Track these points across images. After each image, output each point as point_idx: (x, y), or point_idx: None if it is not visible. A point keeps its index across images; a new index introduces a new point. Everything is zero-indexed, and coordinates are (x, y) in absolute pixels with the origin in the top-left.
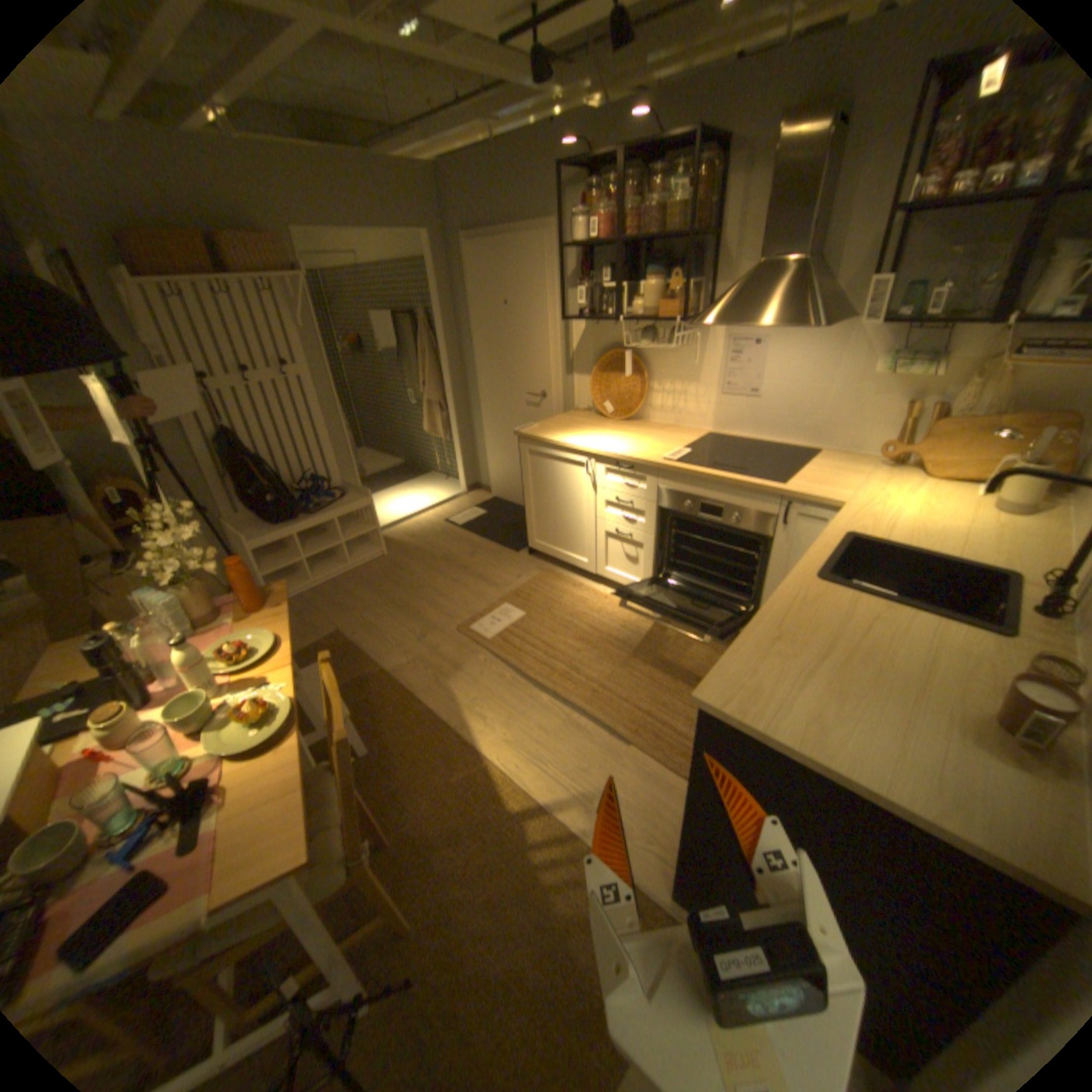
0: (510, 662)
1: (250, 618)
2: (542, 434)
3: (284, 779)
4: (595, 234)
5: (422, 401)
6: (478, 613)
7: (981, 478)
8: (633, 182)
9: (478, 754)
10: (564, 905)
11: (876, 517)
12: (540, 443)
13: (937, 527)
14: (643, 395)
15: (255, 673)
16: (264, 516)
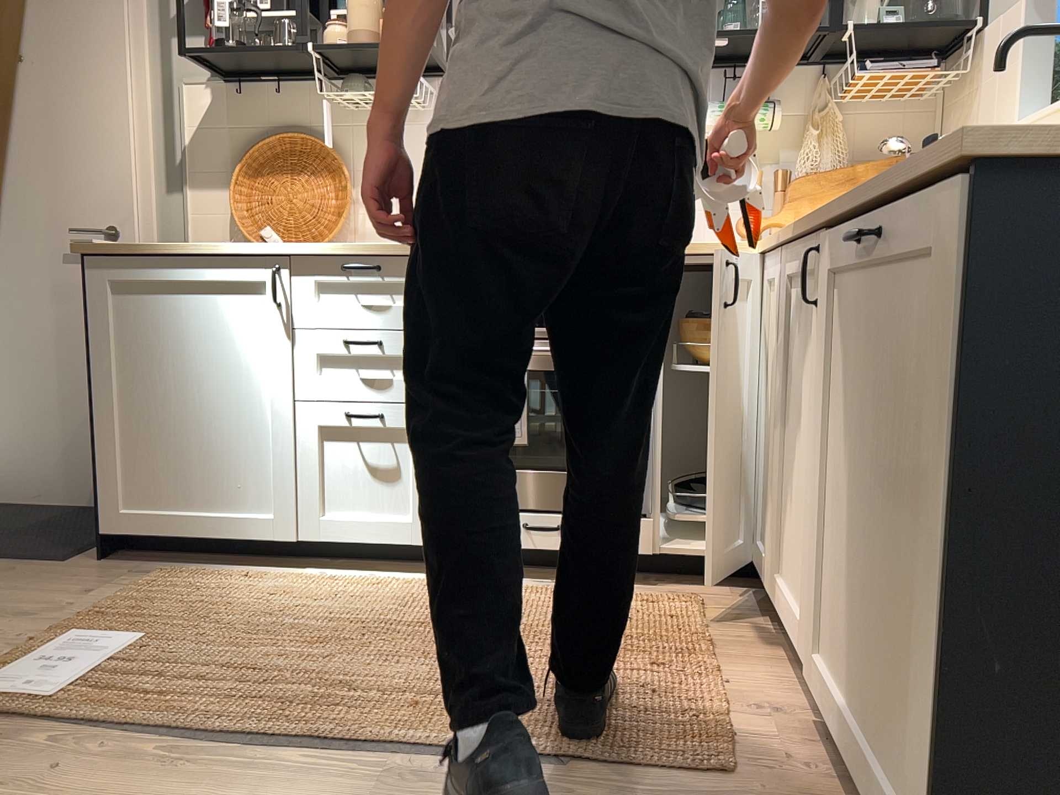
0: (147, 727)
1: None
2: (151, 245)
3: None
4: None
5: None
6: None
7: None
8: None
9: None
10: None
11: None
12: (151, 256)
13: None
14: (345, 205)
15: None
16: None
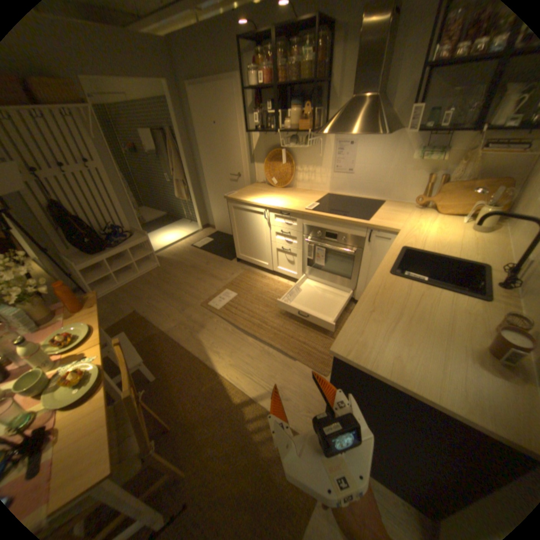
0: (230, 321)
1: (74, 315)
2: (240, 197)
3: (96, 418)
4: (262, 81)
5: (173, 180)
6: (212, 295)
7: (465, 213)
8: (281, 50)
9: (216, 373)
10: (266, 450)
11: (416, 237)
12: (239, 202)
13: (446, 240)
14: (293, 174)
15: (77, 350)
16: (85, 250)
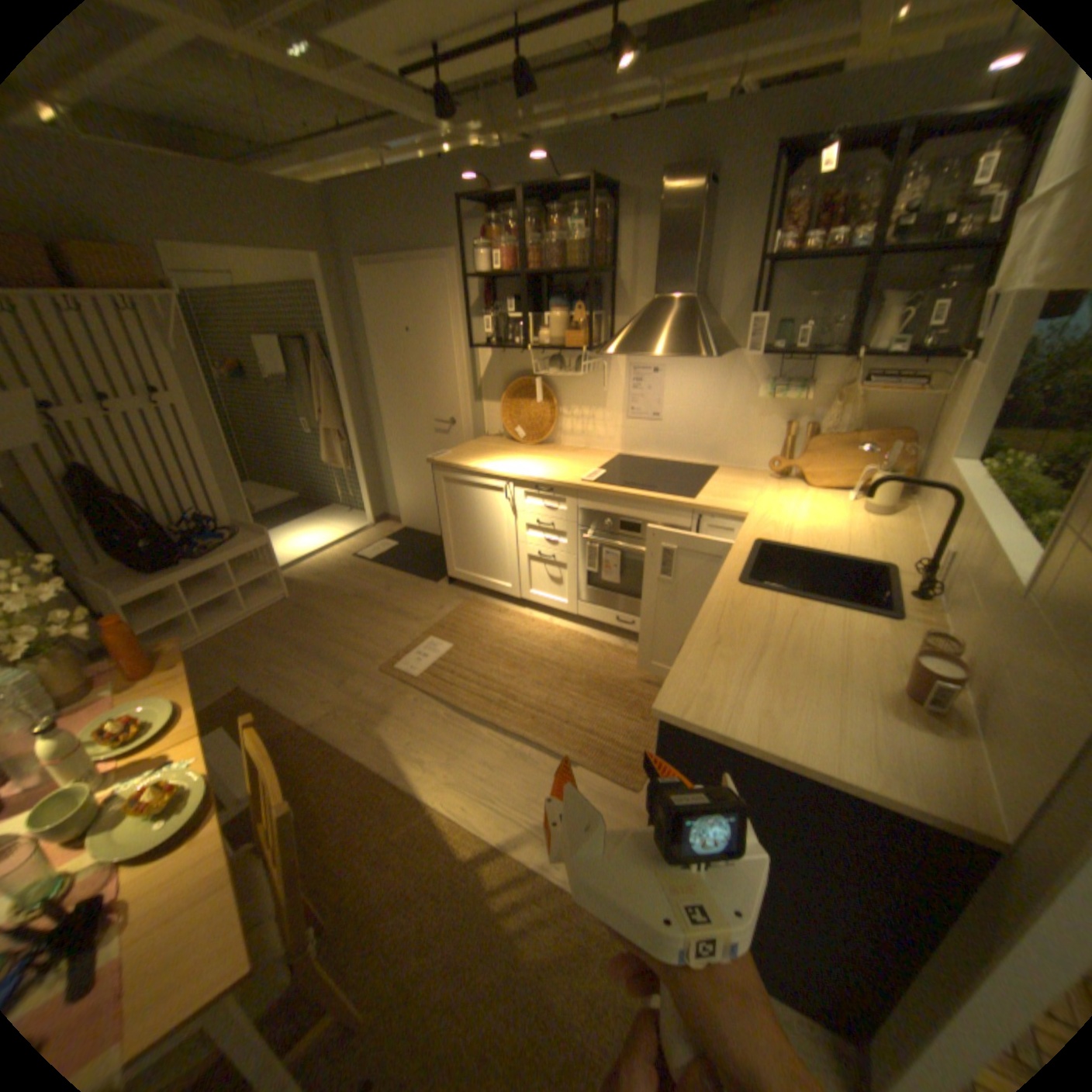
0: (442, 698)
1: (136, 685)
2: (457, 461)
3: (208, 872)
4: (497, 266)
5: (318, 430)
6: (401, 650)
7: (850, 486)
8: (531, 220)
9: (419, 802)
10: (531, 948)
11: (775, 524)
12: (456, 469)
13: (824, 529)
14: (554, 420)
15: (152, 750)
16: (134, 565)
